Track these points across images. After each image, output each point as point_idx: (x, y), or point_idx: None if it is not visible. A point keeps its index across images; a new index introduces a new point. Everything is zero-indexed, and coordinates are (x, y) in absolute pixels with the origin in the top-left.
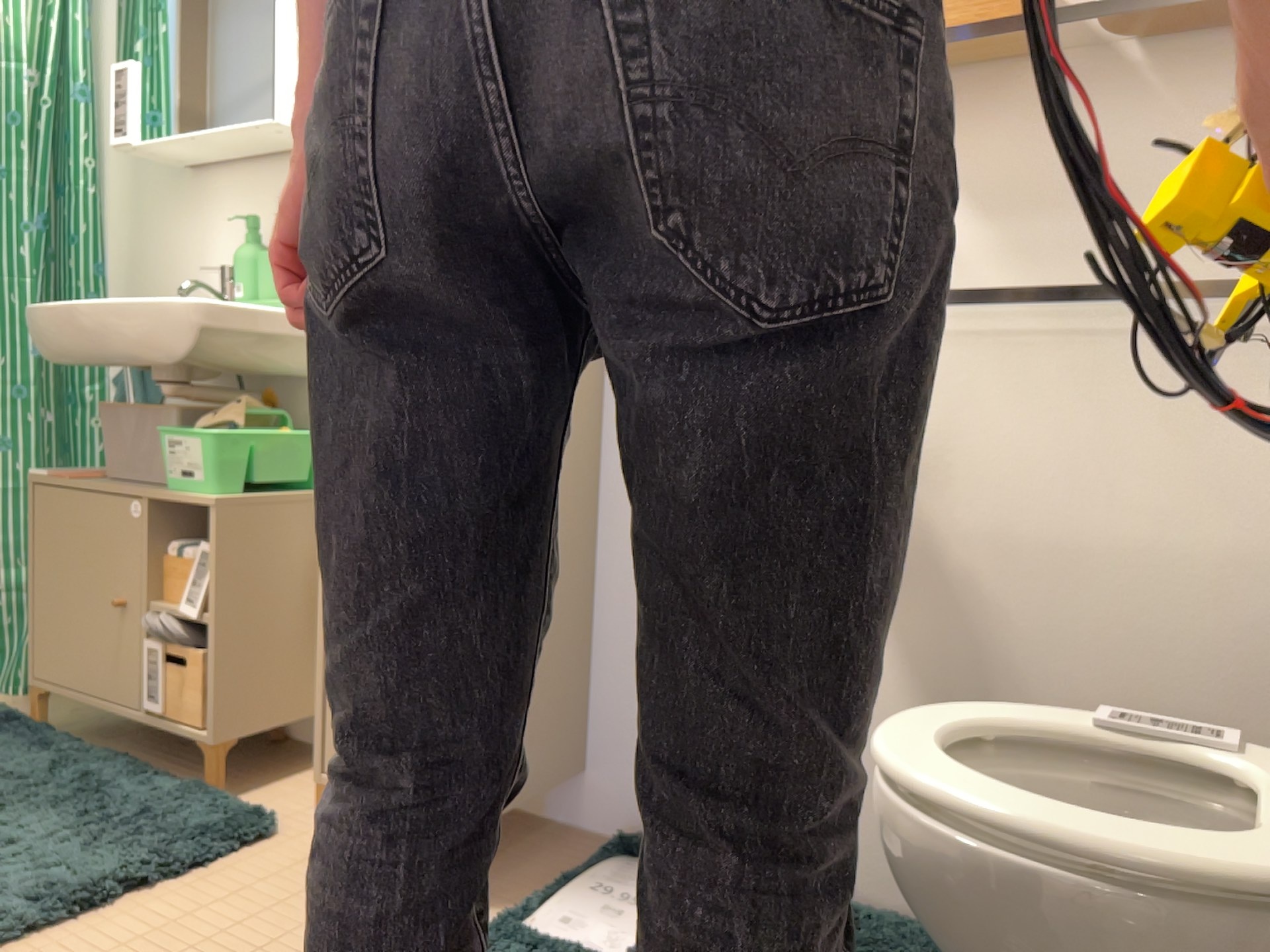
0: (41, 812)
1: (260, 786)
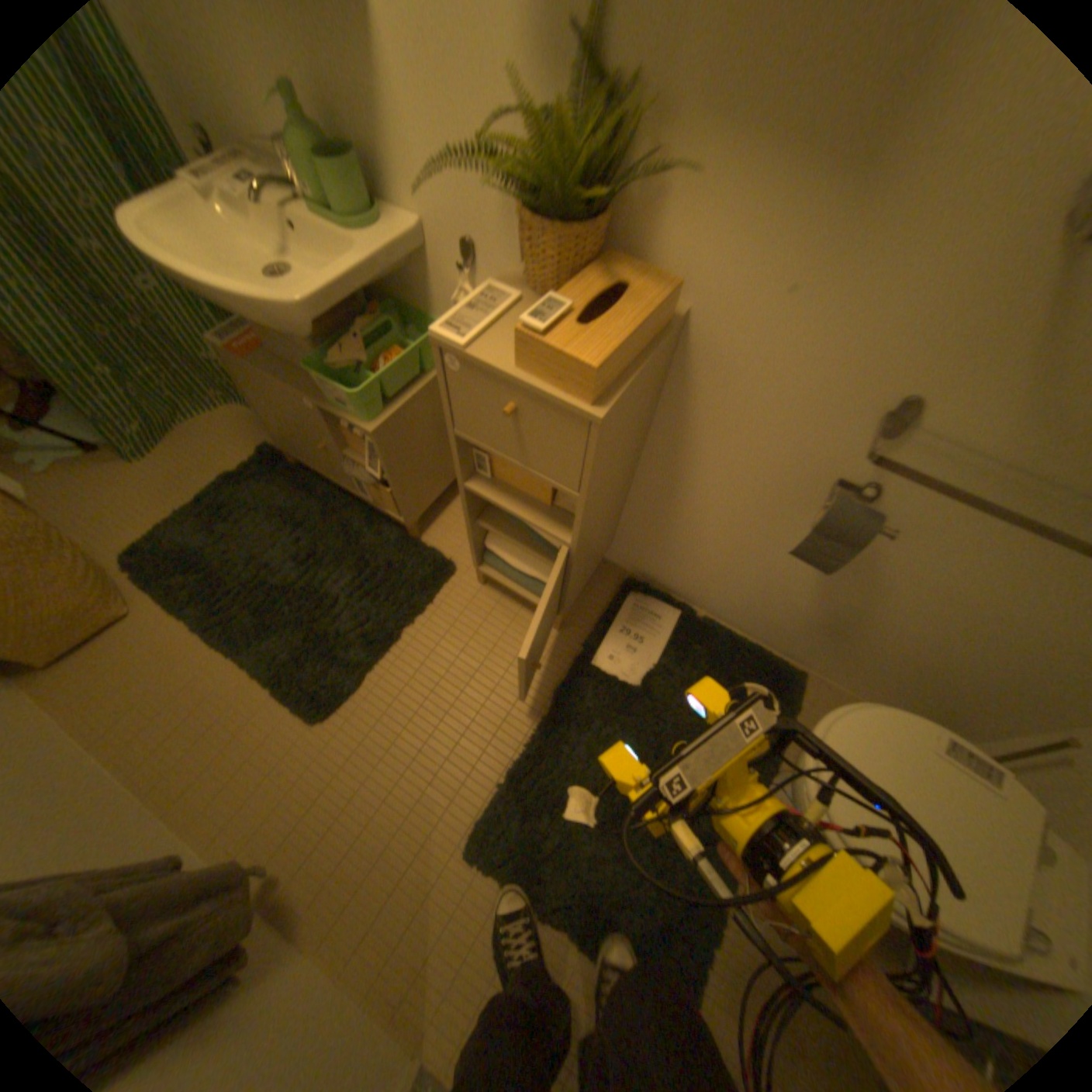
0: (334, 574)
1: (432, 527)
